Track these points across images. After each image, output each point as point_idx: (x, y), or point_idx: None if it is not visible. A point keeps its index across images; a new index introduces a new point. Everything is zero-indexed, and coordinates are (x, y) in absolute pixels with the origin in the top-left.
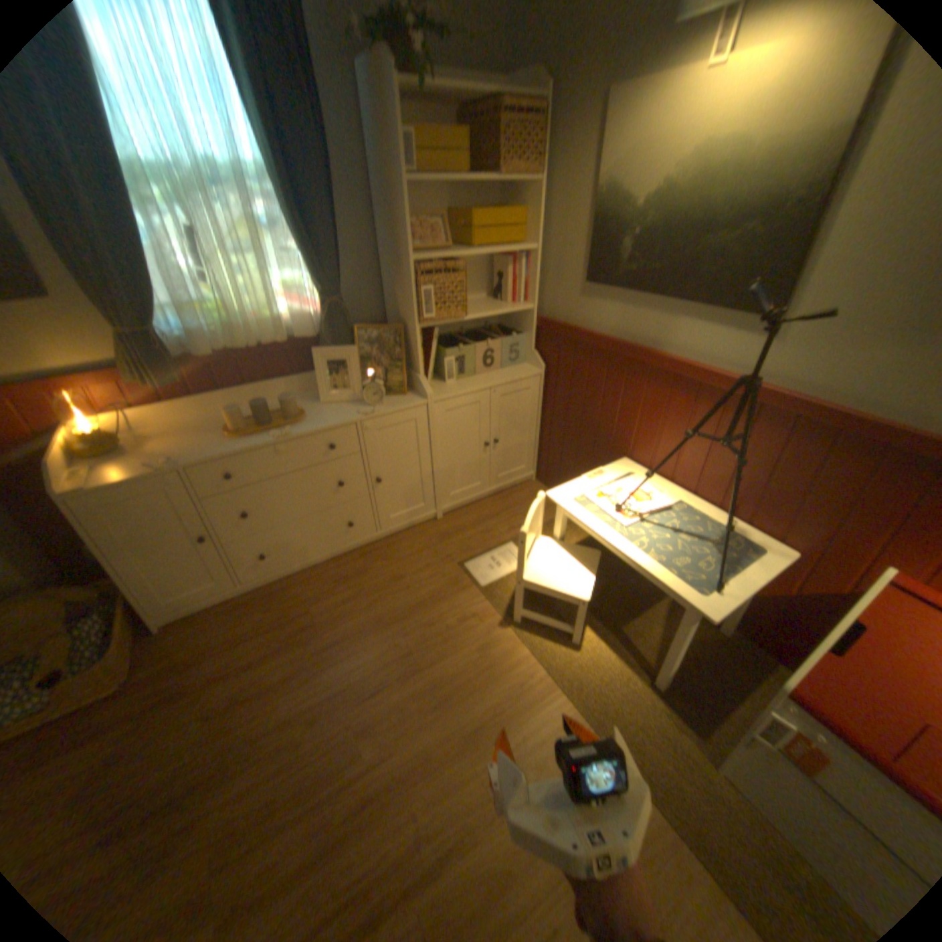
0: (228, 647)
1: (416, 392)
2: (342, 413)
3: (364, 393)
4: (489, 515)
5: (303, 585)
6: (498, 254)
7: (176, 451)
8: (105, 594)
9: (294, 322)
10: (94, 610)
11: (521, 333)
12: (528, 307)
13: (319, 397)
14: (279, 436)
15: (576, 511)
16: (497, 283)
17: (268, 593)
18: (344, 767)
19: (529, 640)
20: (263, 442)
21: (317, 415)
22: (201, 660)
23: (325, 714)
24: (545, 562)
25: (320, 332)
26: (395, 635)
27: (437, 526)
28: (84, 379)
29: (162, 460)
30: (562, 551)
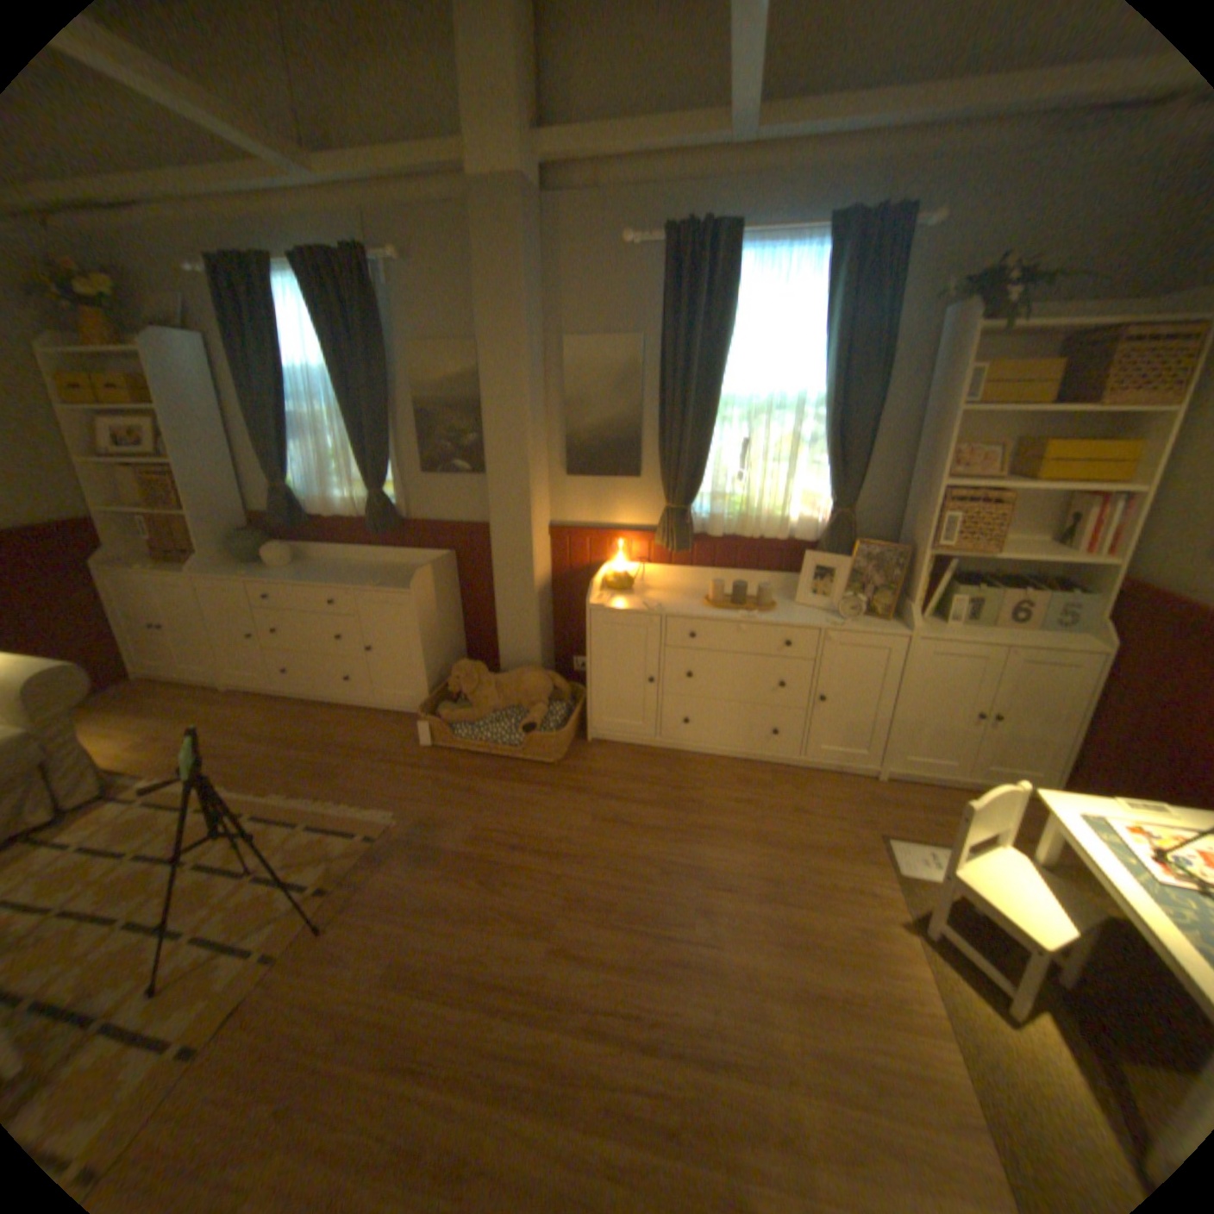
0: (631, 781)
1: (904, 622)
2: (811, 618)
3: (841, 607)
4: (957, 812)
5: (707, 769)
6: (1087, 493)
7: (665, 604)
8: (573, 696)
9: (799, 526)
10: (564, 702)
11: (1092, 594)
12: (1112, 562)
13: (795, 600)
14: (745, 617)
15: (1079, 832)
16: (1074, 528)
17: (676, 759)
18: (678, 927)
19: (941, 969)
20: (730, 618)
21: (786, 612)
22: (609, 778)
23: (680, 878)
24: (1003, 877)
25: (820, 540)
26: (774, 859)
27: (875, 788)
28: (632, 537)
29: (654, 606)
30: (1040, 882)
